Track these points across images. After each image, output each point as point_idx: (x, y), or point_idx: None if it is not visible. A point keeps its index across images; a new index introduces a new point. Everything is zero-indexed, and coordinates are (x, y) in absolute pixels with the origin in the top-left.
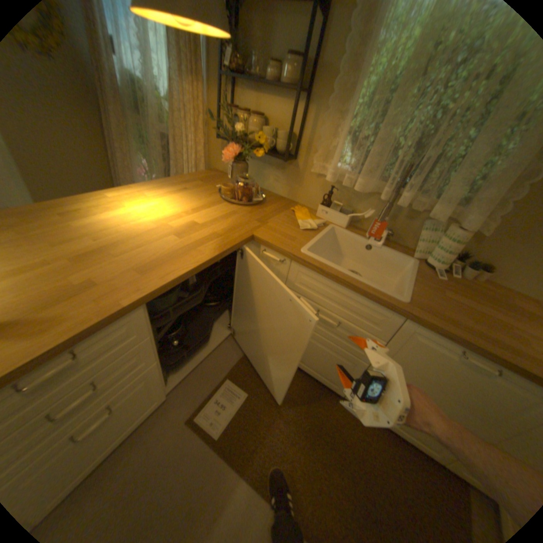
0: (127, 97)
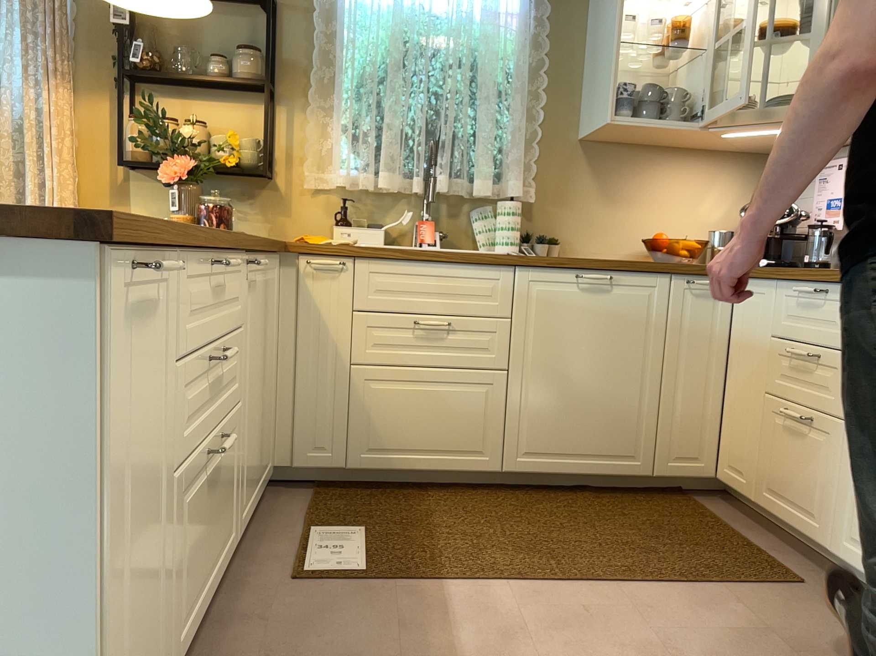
0: None
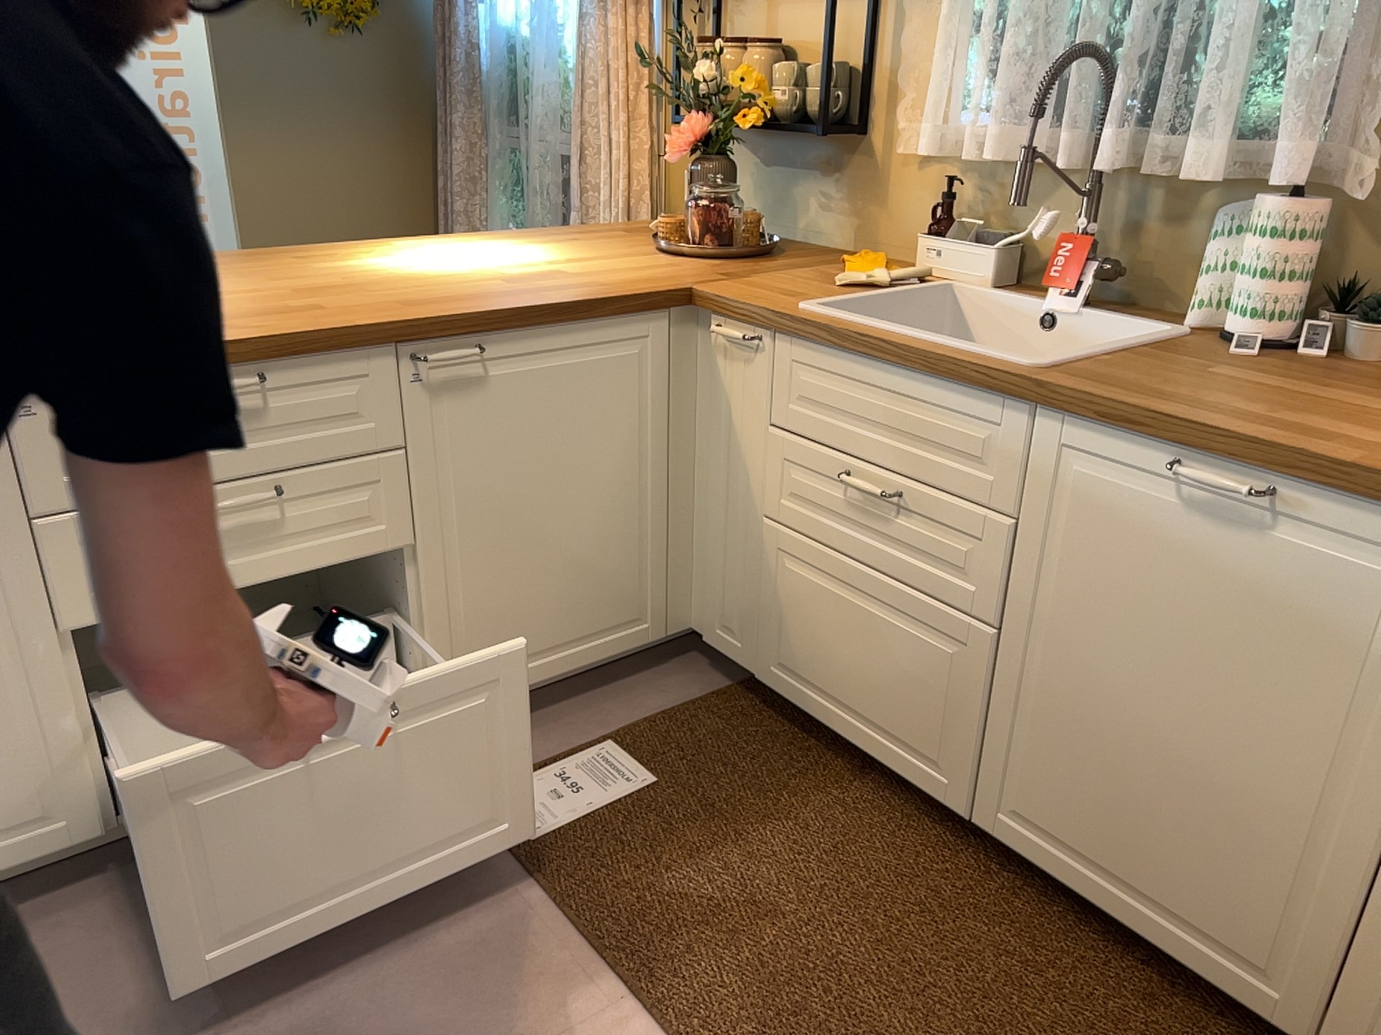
0: (497, 90)
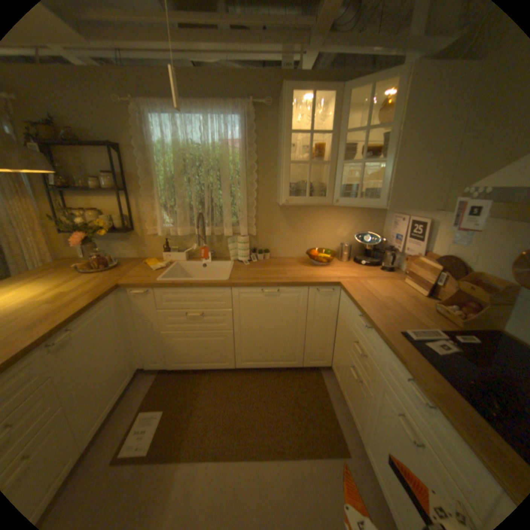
0: None
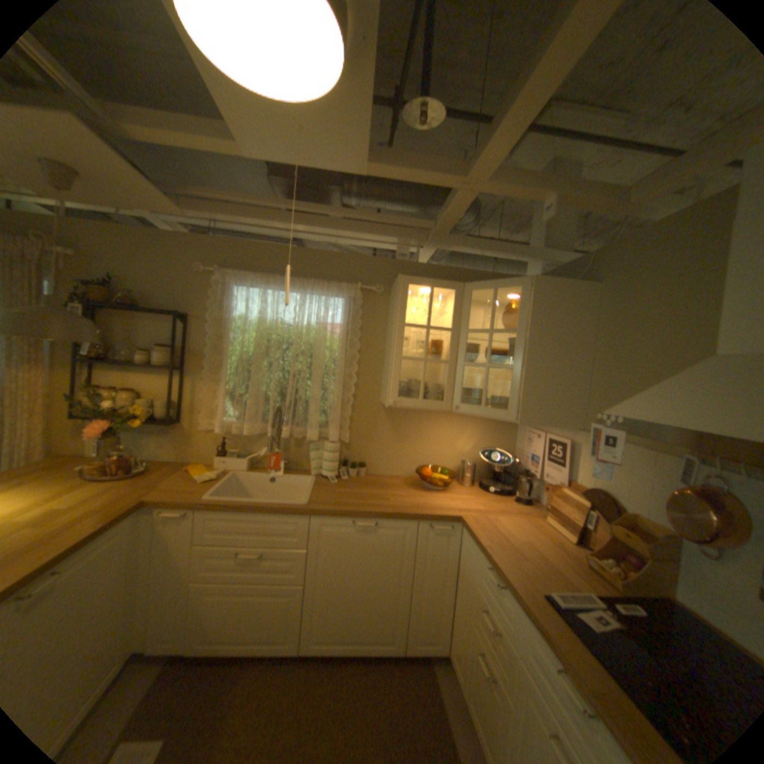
0: None
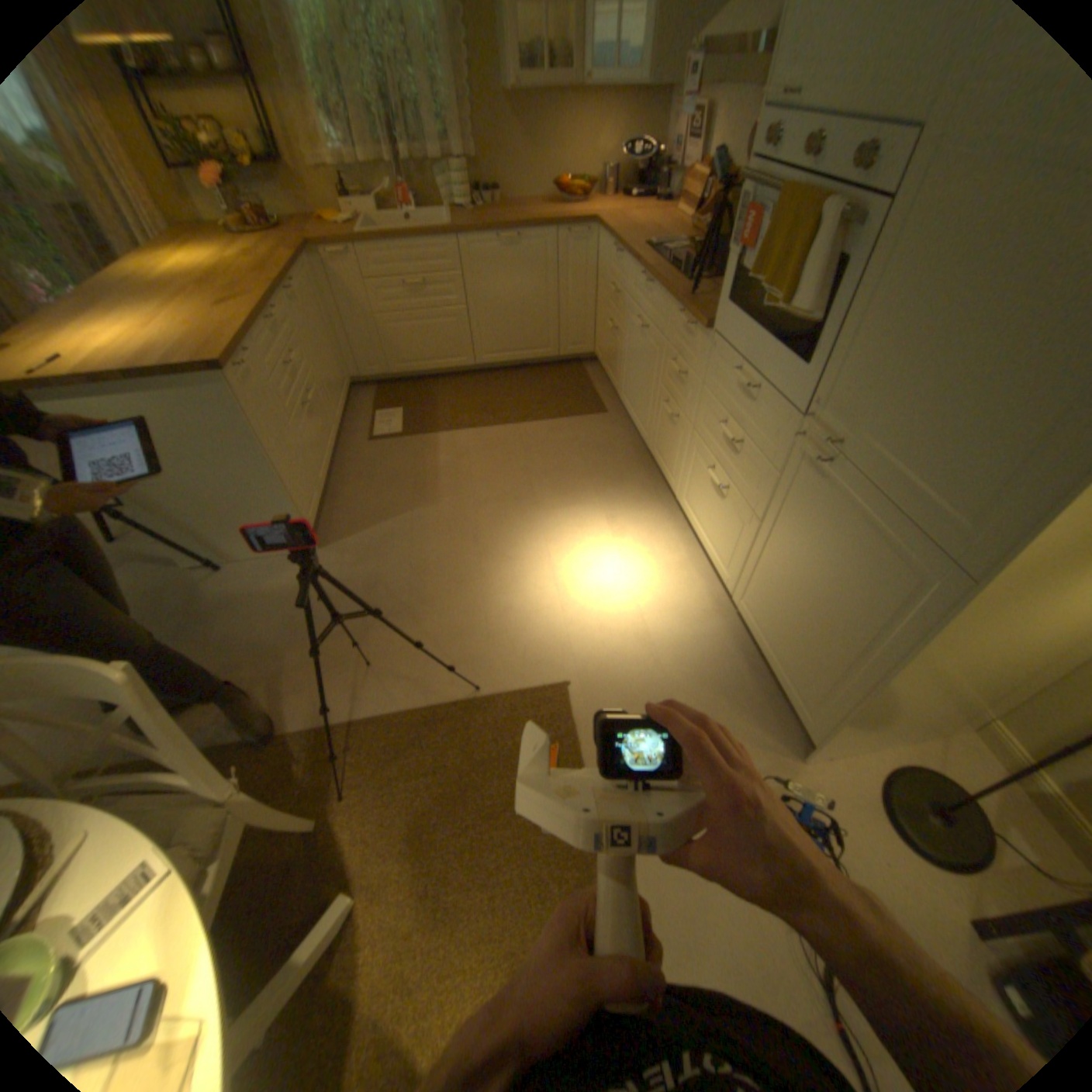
0: None
